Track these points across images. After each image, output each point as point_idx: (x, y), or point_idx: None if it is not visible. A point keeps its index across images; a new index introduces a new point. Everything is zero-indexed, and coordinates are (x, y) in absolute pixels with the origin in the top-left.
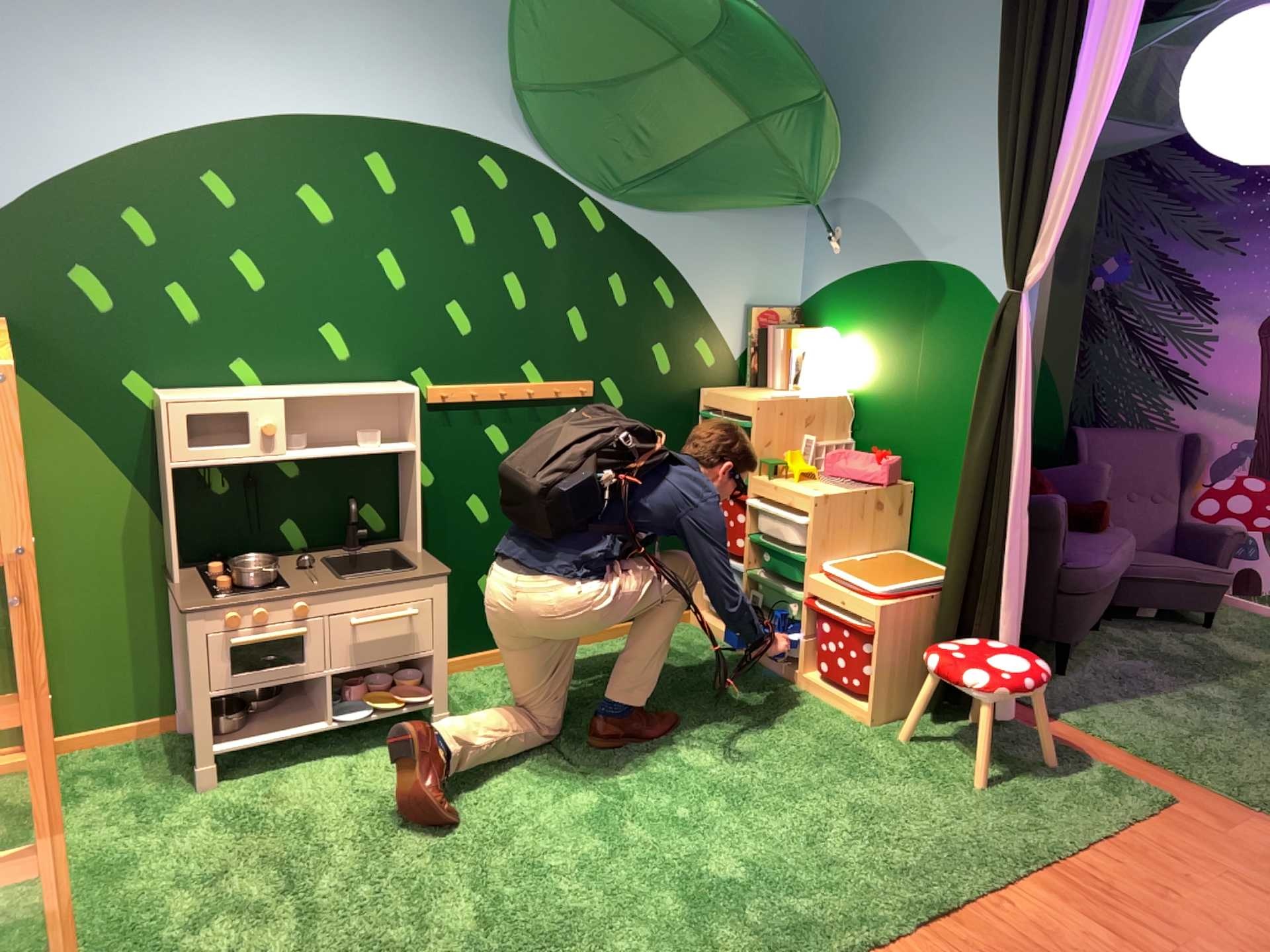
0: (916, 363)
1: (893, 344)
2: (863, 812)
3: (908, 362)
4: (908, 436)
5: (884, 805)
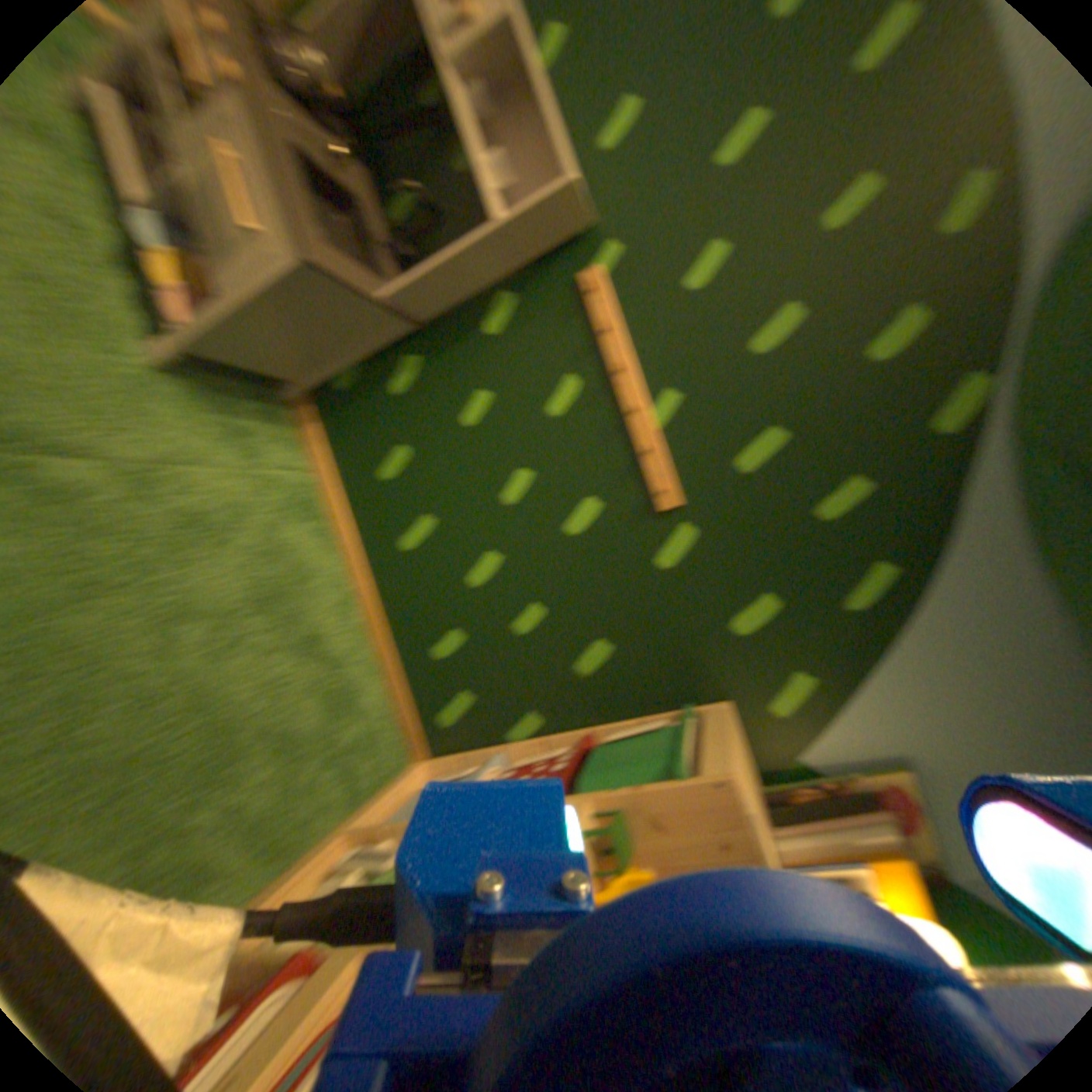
0: None
1: None
2: None
3: None
4: None
5: None
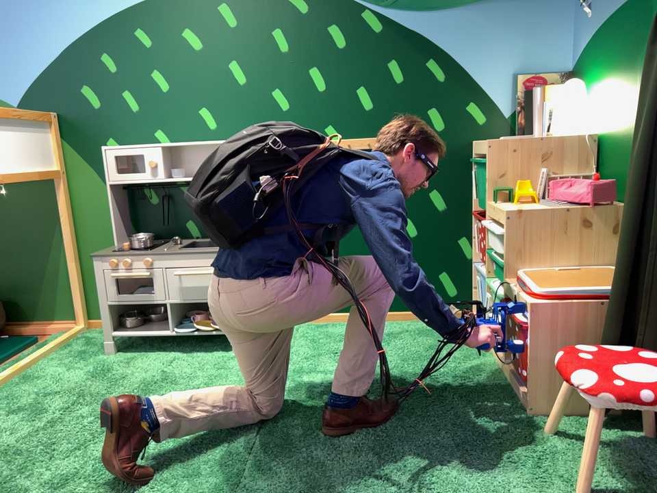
0: (634, 86)
1: (619, 75)
2: (426, 488)
3: (628, 87)
4: (629, 159)
5: (454, 489)
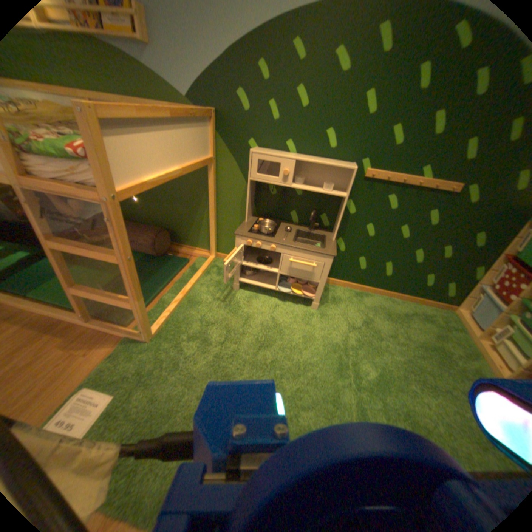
0: None
1: None
2: None
3: None
4: None
5: None
